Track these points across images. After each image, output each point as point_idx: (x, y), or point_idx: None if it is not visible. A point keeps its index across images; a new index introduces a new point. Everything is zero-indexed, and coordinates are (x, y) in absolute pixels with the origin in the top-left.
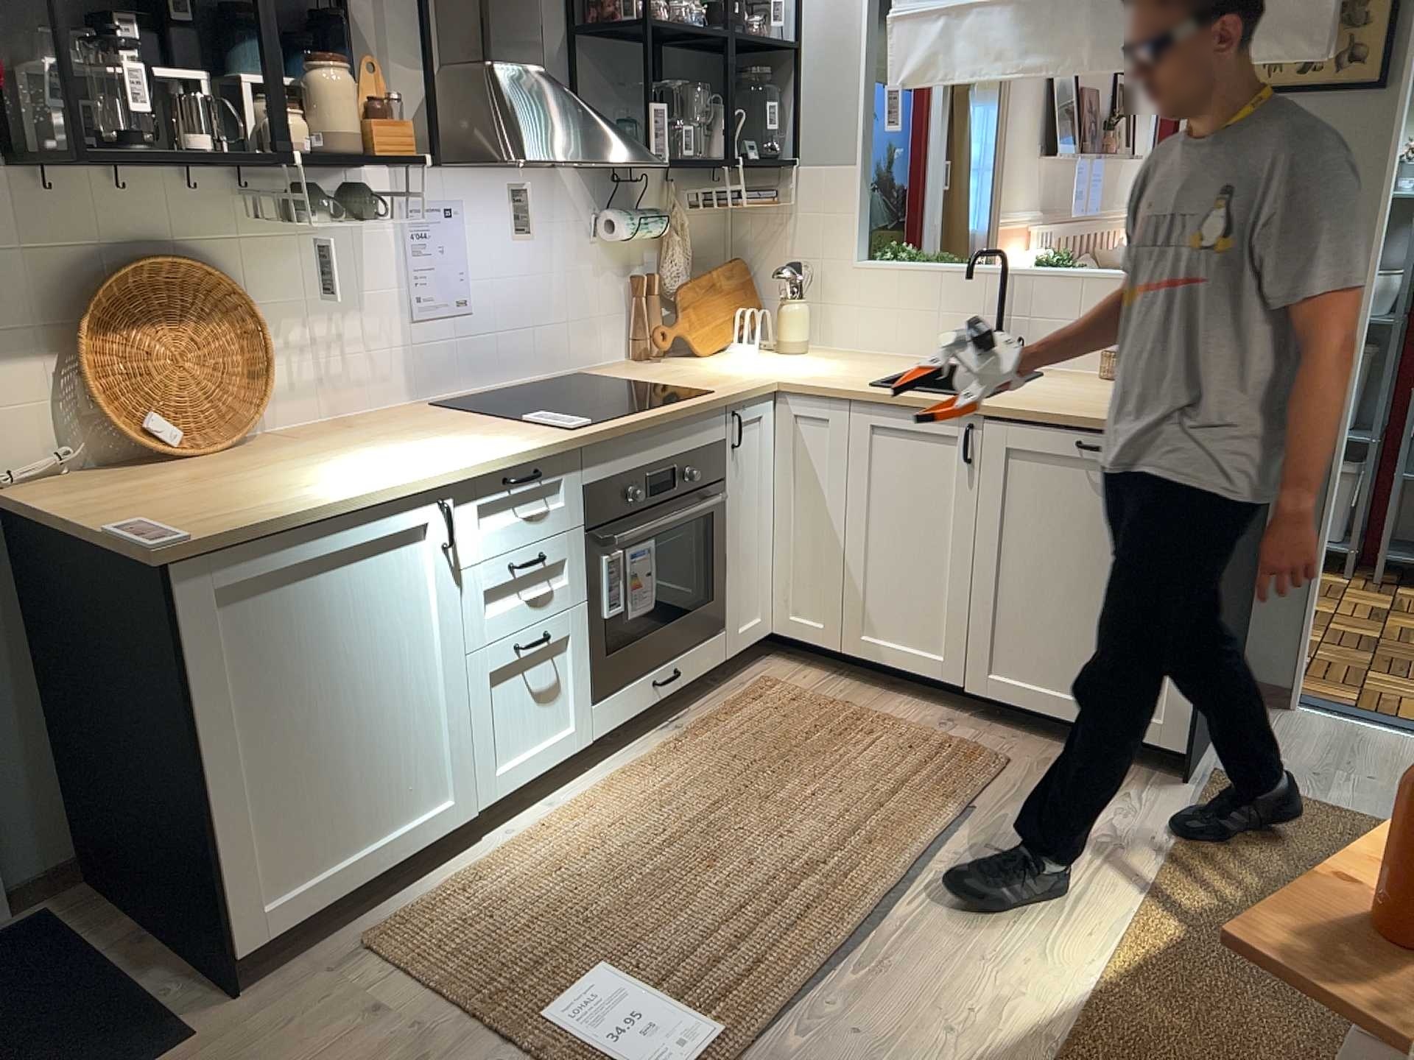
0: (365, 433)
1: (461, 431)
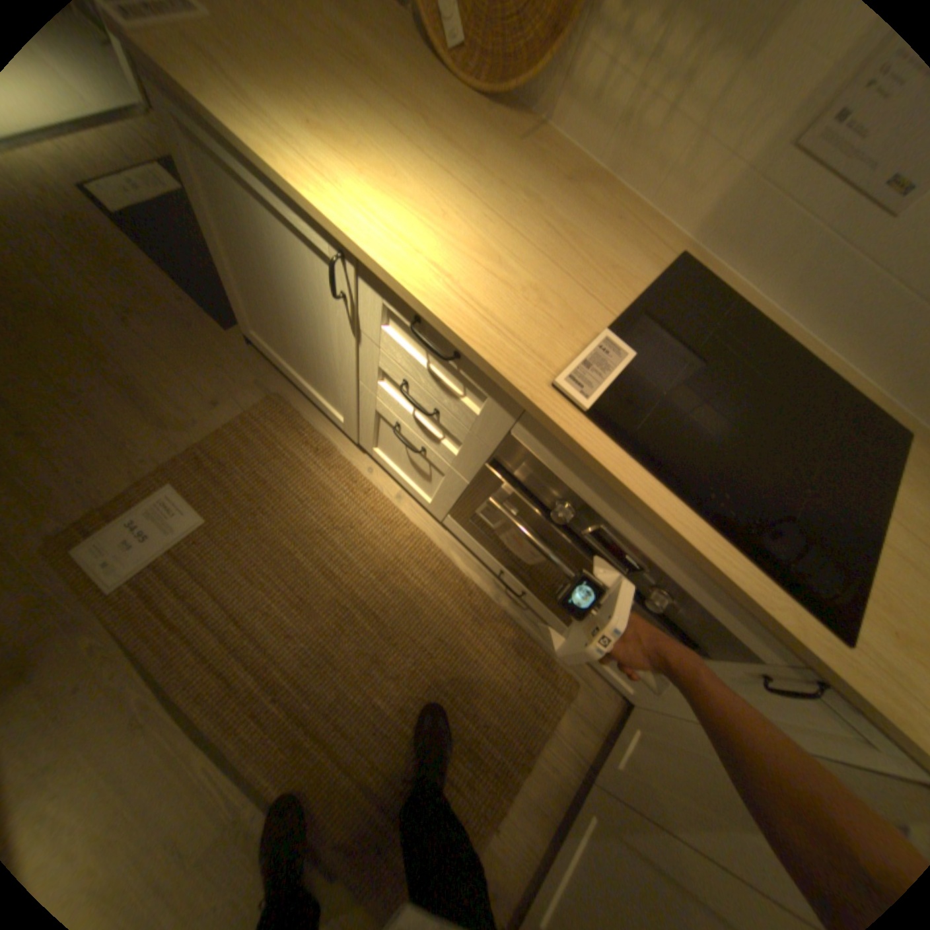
0: (547, 189)
1: (557, 268)
